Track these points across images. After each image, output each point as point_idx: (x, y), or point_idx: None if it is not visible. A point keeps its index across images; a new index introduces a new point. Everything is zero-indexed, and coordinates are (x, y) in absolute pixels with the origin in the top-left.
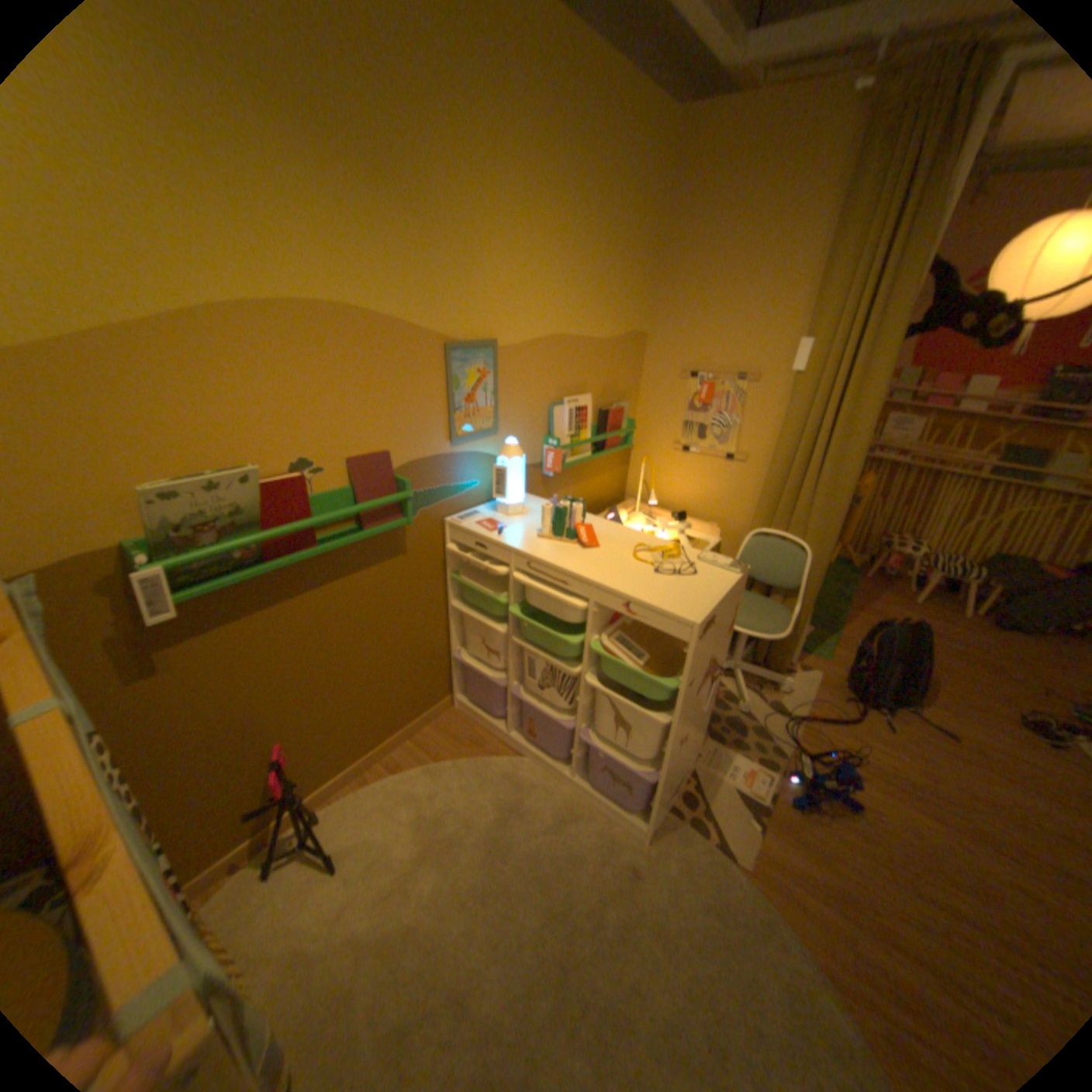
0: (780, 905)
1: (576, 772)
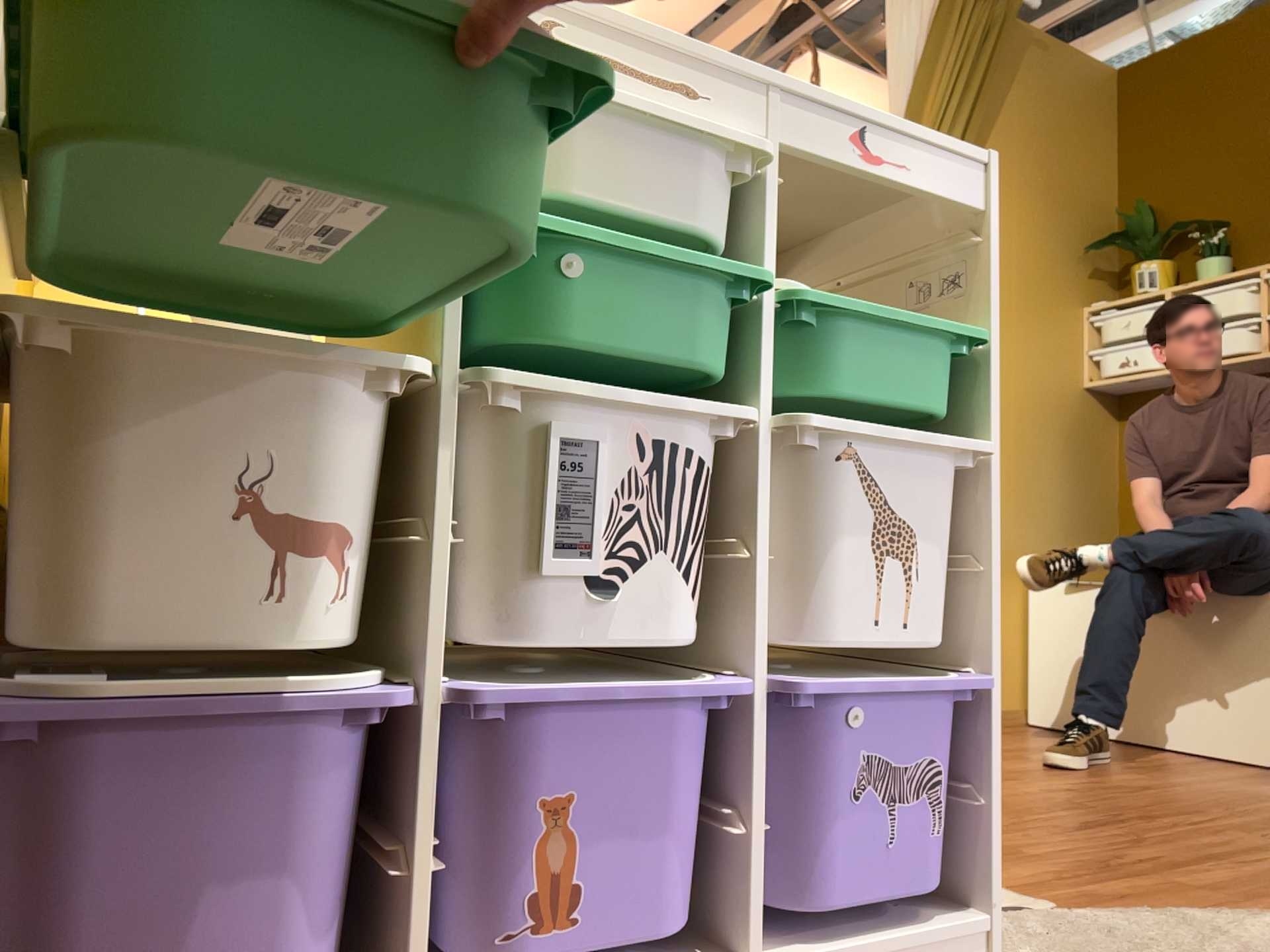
0: (1123, 902)
1: (755, 921)
